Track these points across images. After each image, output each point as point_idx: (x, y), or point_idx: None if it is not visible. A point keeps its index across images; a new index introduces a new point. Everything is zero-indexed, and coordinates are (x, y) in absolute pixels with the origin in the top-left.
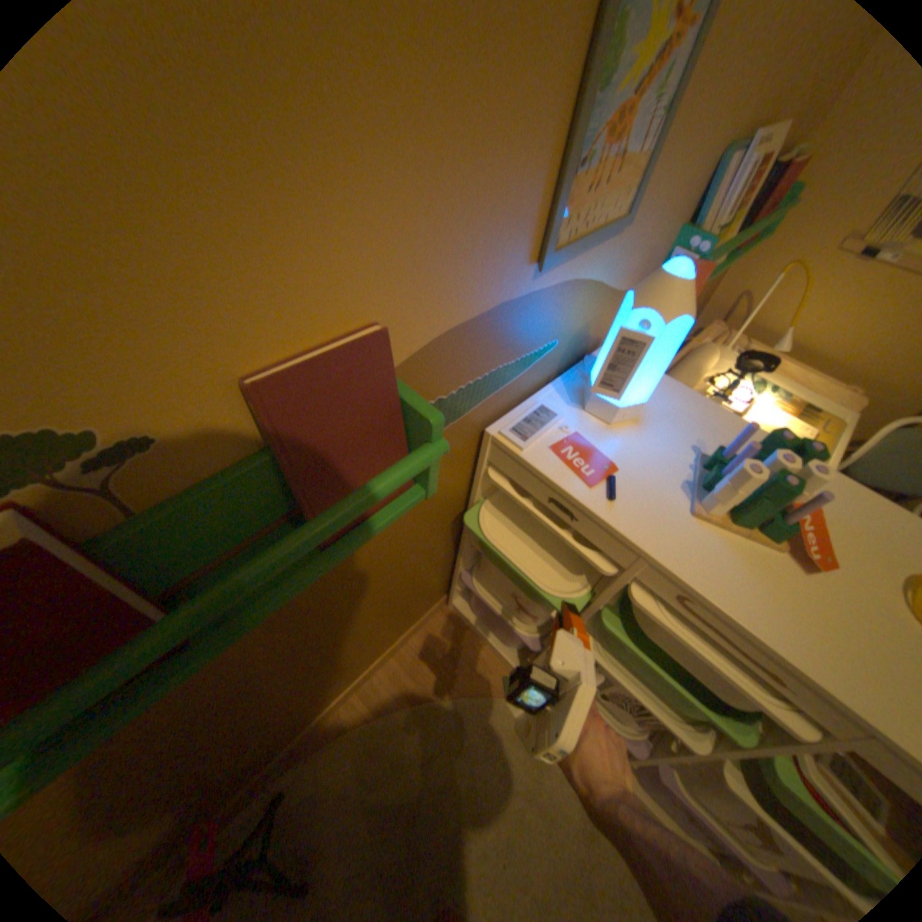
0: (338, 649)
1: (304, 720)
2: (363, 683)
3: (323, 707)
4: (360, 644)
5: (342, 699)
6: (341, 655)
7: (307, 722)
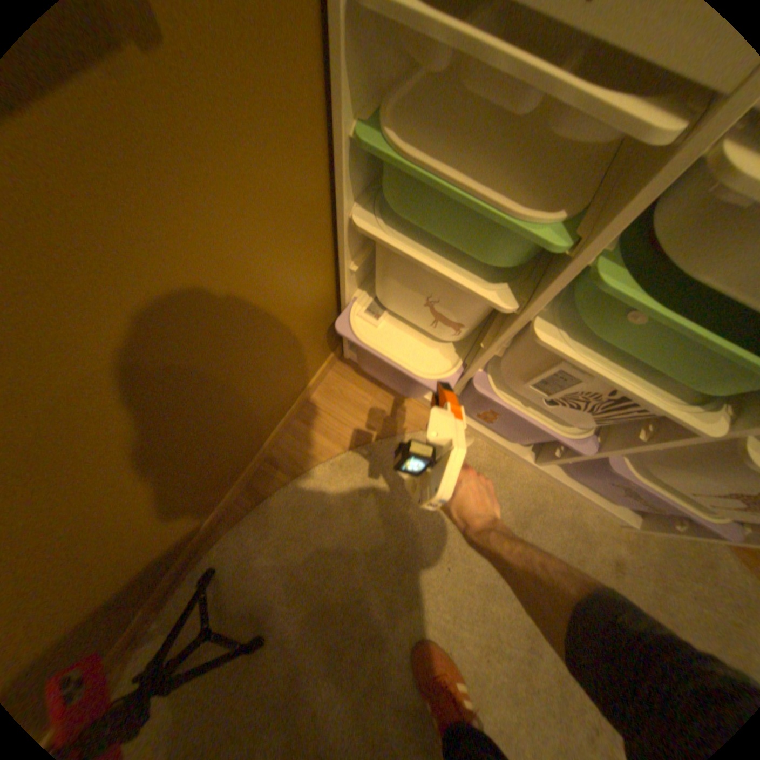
0: (194, 421)
1: (204, 503)
2: (268, 449)
3: (226, 484)
4: (235, 409)
5: (248, 470)
6: (207, 427)
7: (212, 502)
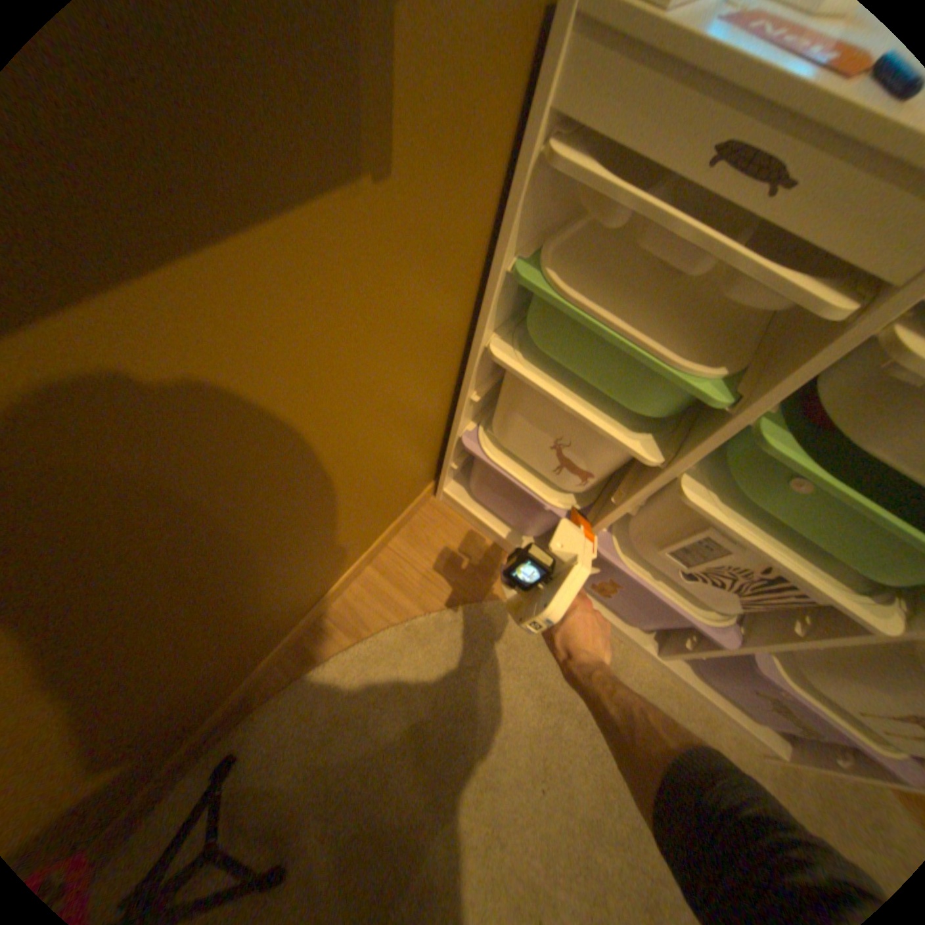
0: (279, 547)
1: (247, 659)
2: (332, 600)
3: (277, 637)
4: (319, 541)
5: (305, 624)
6: (287, 557)
7: (255, 660)
